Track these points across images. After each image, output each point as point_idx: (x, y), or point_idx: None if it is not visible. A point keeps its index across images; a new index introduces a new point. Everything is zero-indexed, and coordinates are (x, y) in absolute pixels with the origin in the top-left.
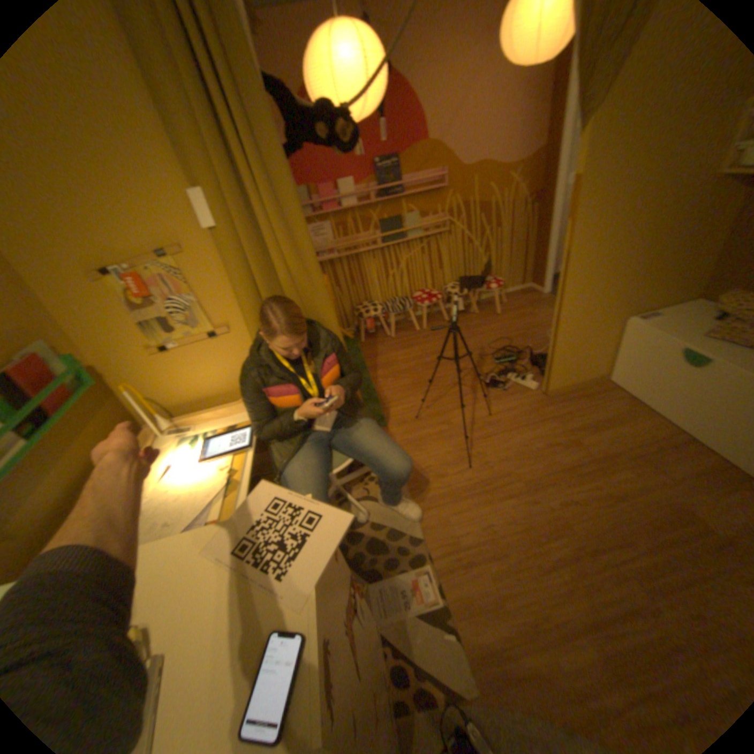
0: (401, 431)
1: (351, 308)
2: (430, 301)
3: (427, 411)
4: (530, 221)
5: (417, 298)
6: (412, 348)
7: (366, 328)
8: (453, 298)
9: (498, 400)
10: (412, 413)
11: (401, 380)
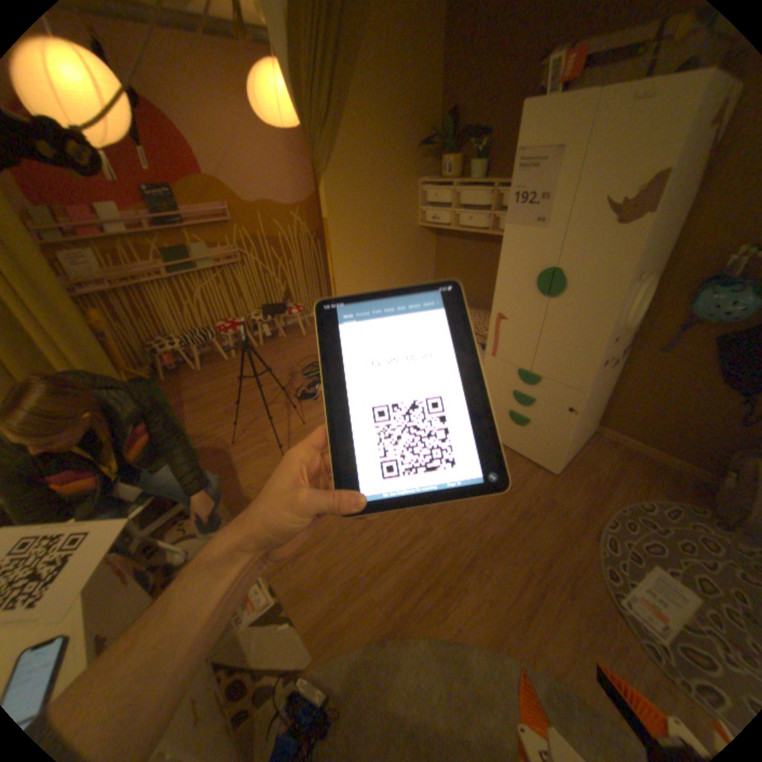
0: (217, 461)
1: (141, 345)
2: (235, 330)
3: (244, 434)
4: (316, 255)
5: (221, 328)
6: (223, 378)
7: (165, 364)
8: (258, 325)
9: (310, 410)
10: (228, 440)
11: (213, 411)
